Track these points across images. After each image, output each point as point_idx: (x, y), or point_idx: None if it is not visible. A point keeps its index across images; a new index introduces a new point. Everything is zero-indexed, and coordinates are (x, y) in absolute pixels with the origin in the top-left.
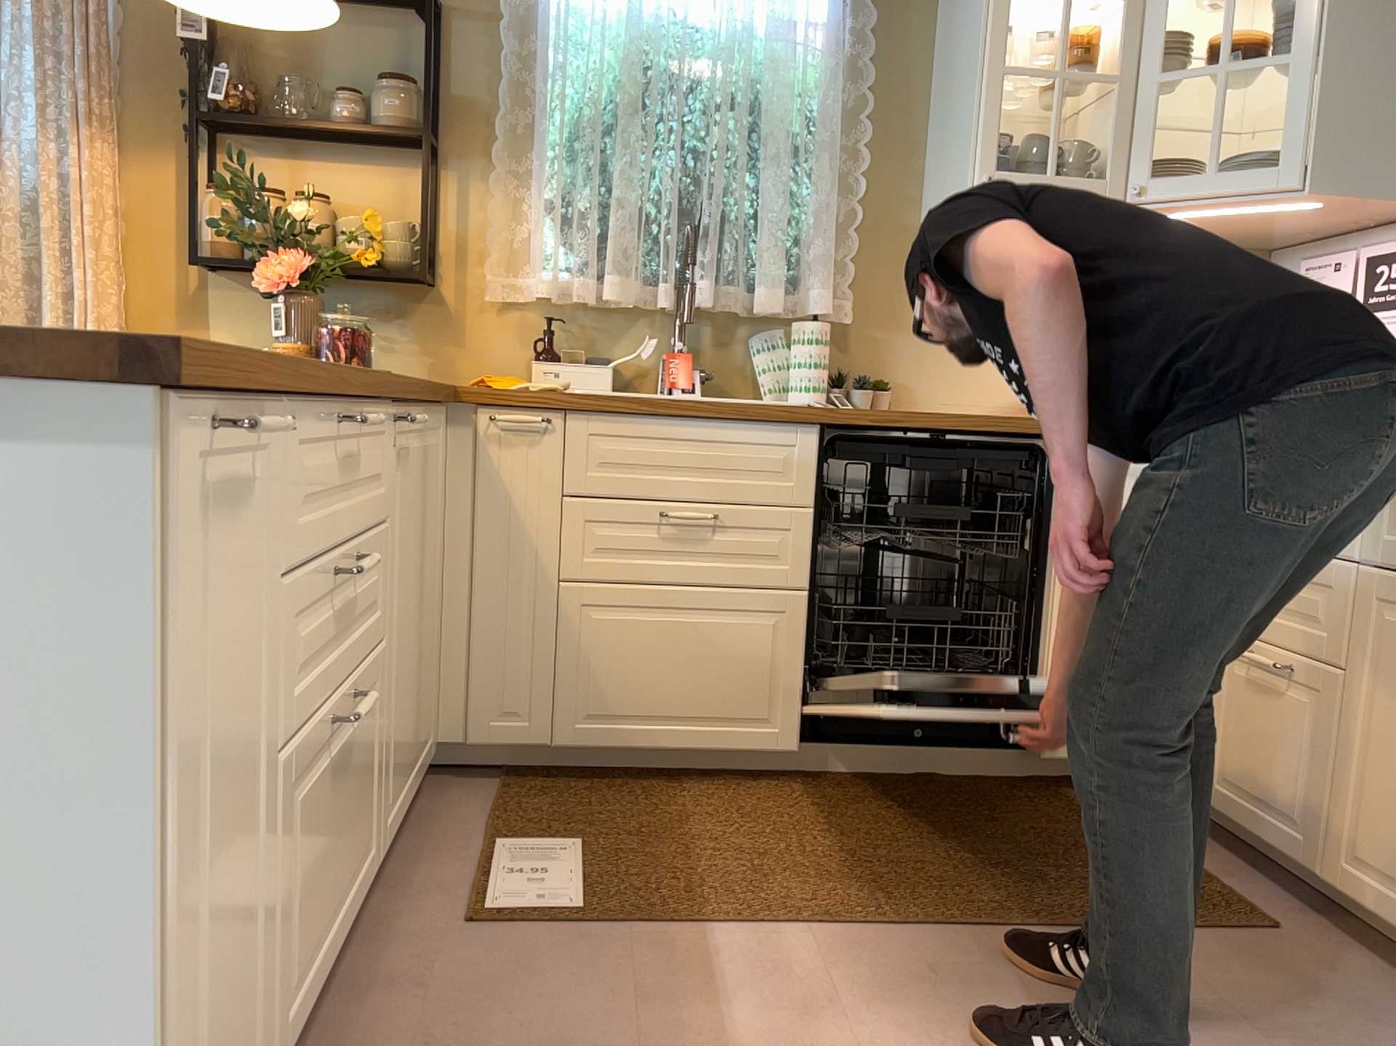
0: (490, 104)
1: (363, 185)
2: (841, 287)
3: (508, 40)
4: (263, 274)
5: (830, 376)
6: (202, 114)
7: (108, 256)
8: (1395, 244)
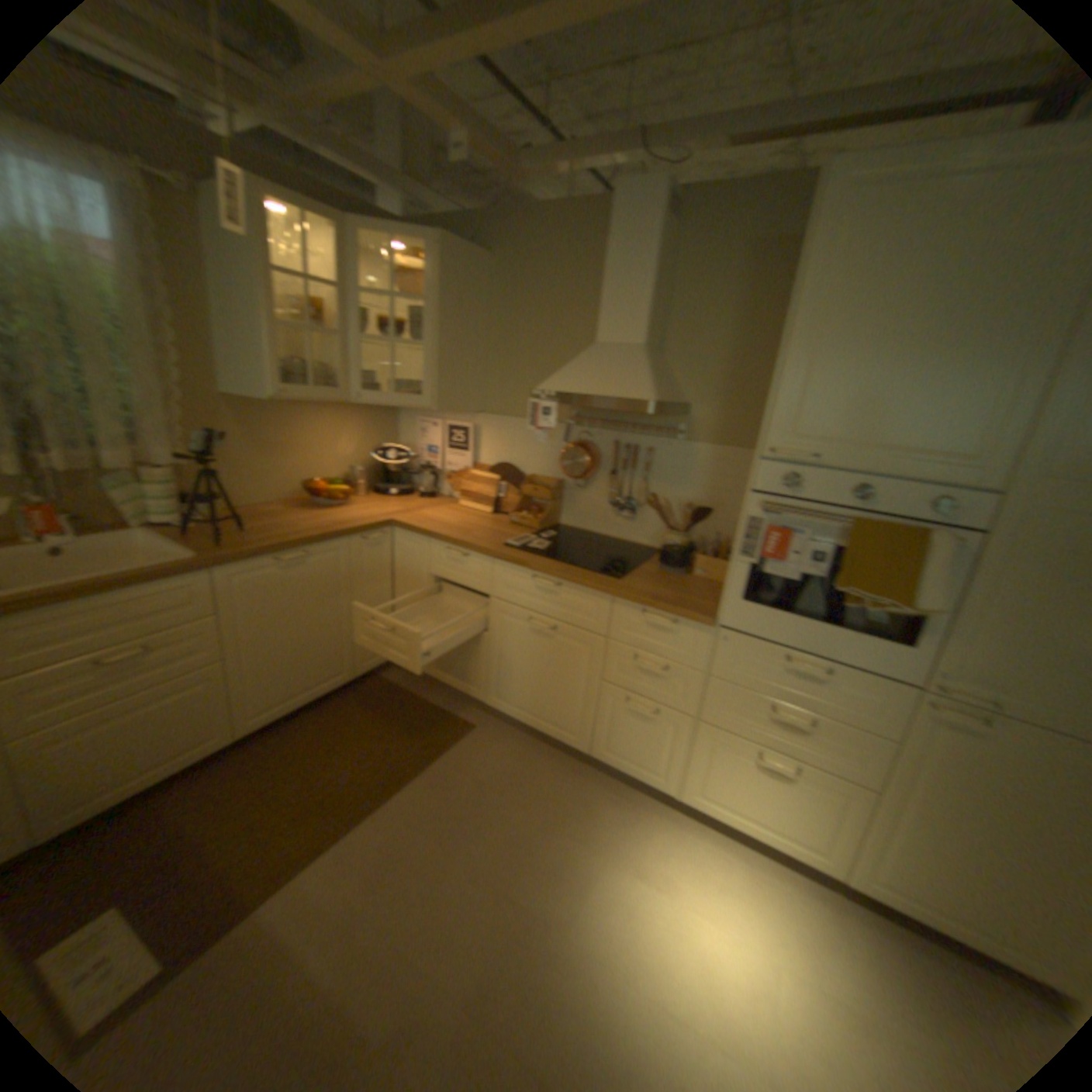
0: None
1: None
2: (164, 442)
3: None
4: None
5: (168, 497)
6: None
7: None
8: (456, 423)
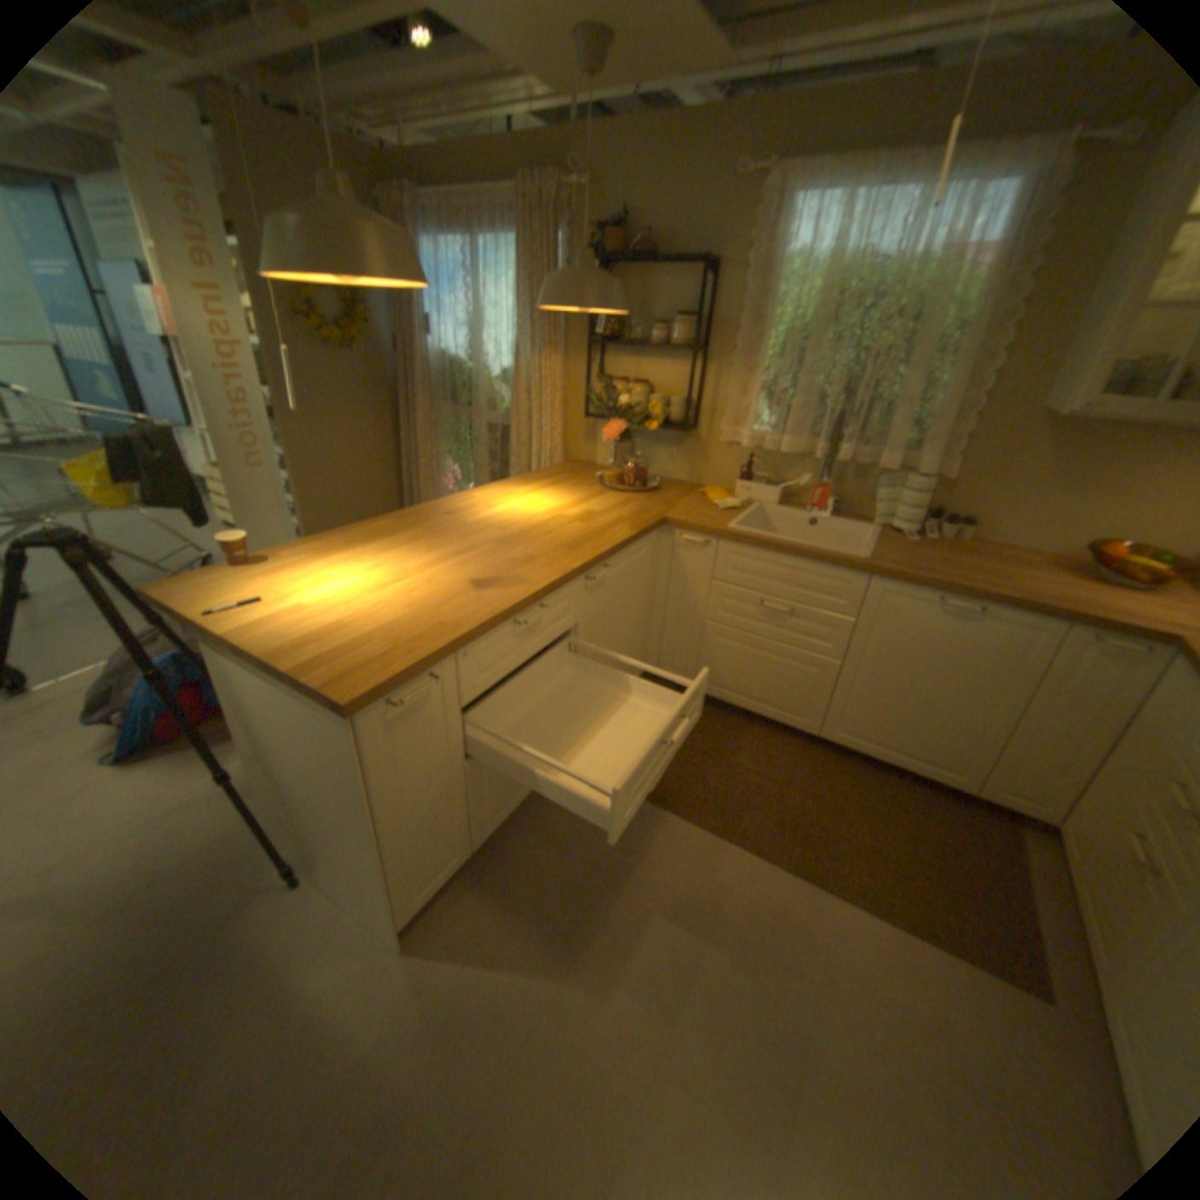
0: (739, 320)
1: (666, 370)
2: (954, 452)
3: (753, 278)
4: (604, 432)
5: (932, 508)
6: (597, 332)
7: (554, 409)
8: None
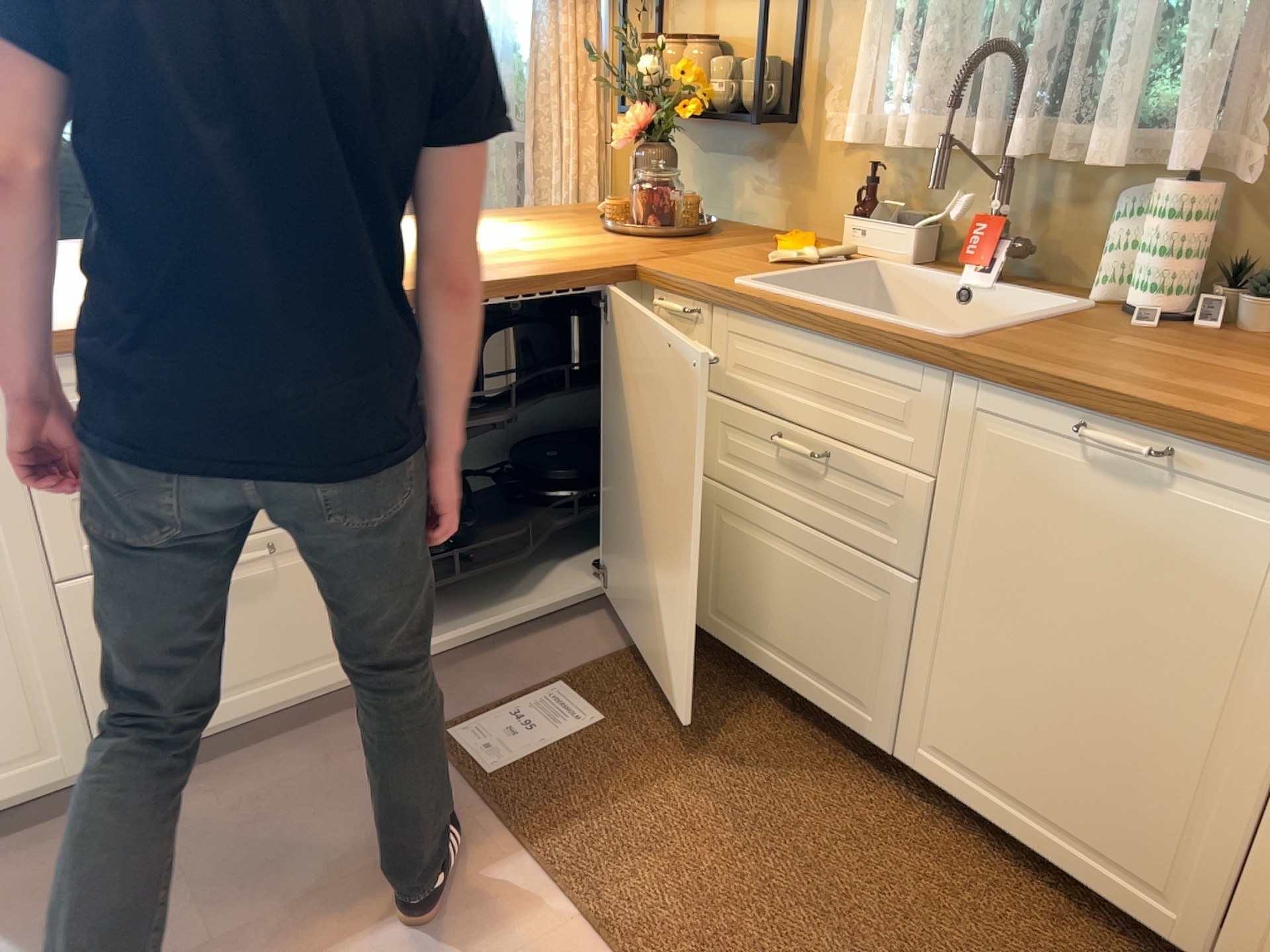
0: None
1: (748, 18)
2: (1261, 125)
3: None
4: (616, 130)
5: (1230, 267)
6: None
7: (584, 106)
8: None
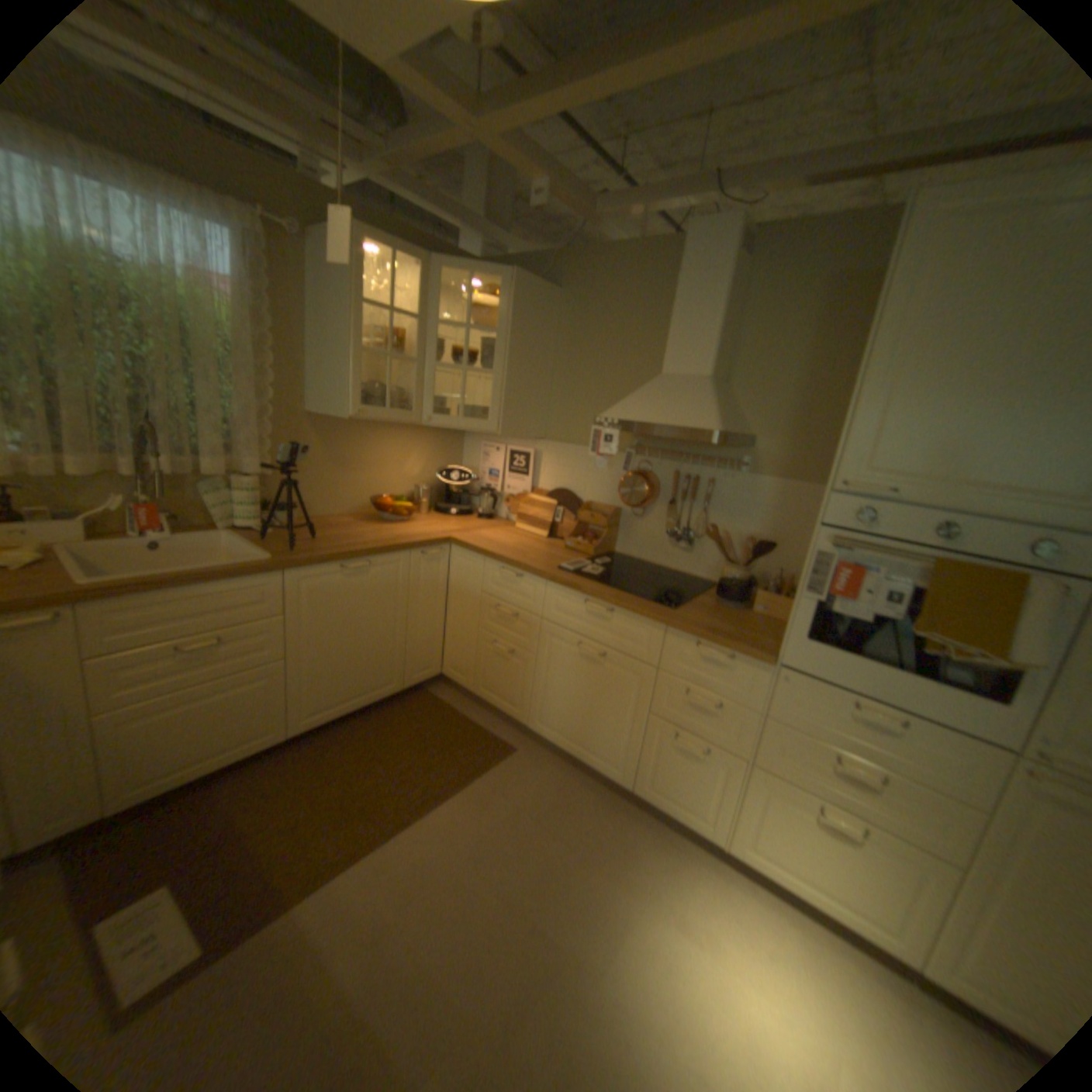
0: None
1: None
2: (259, 454)
3: None
4: None
5: (256, 504)
6: None
7: None
8: (520, 448)
